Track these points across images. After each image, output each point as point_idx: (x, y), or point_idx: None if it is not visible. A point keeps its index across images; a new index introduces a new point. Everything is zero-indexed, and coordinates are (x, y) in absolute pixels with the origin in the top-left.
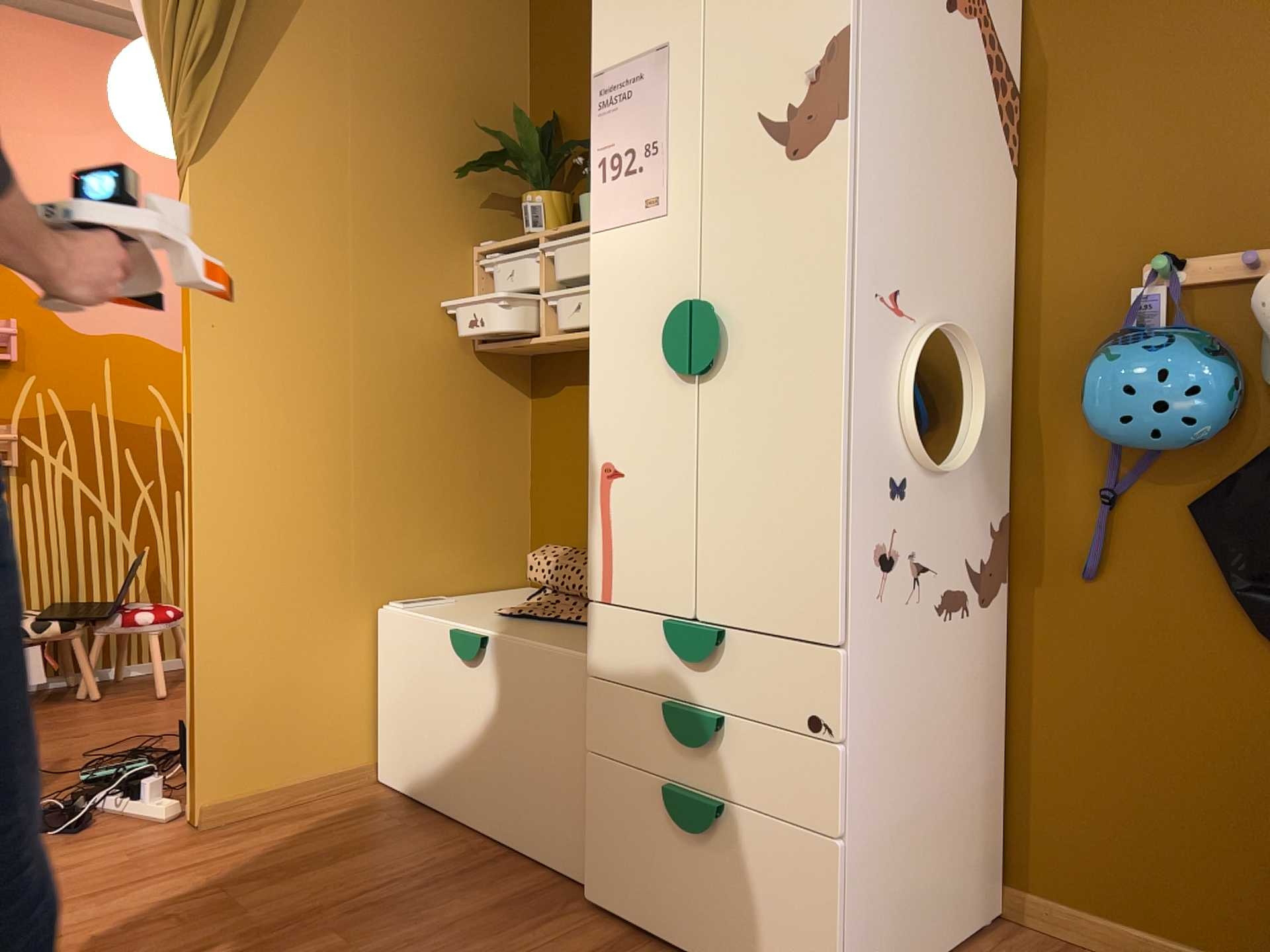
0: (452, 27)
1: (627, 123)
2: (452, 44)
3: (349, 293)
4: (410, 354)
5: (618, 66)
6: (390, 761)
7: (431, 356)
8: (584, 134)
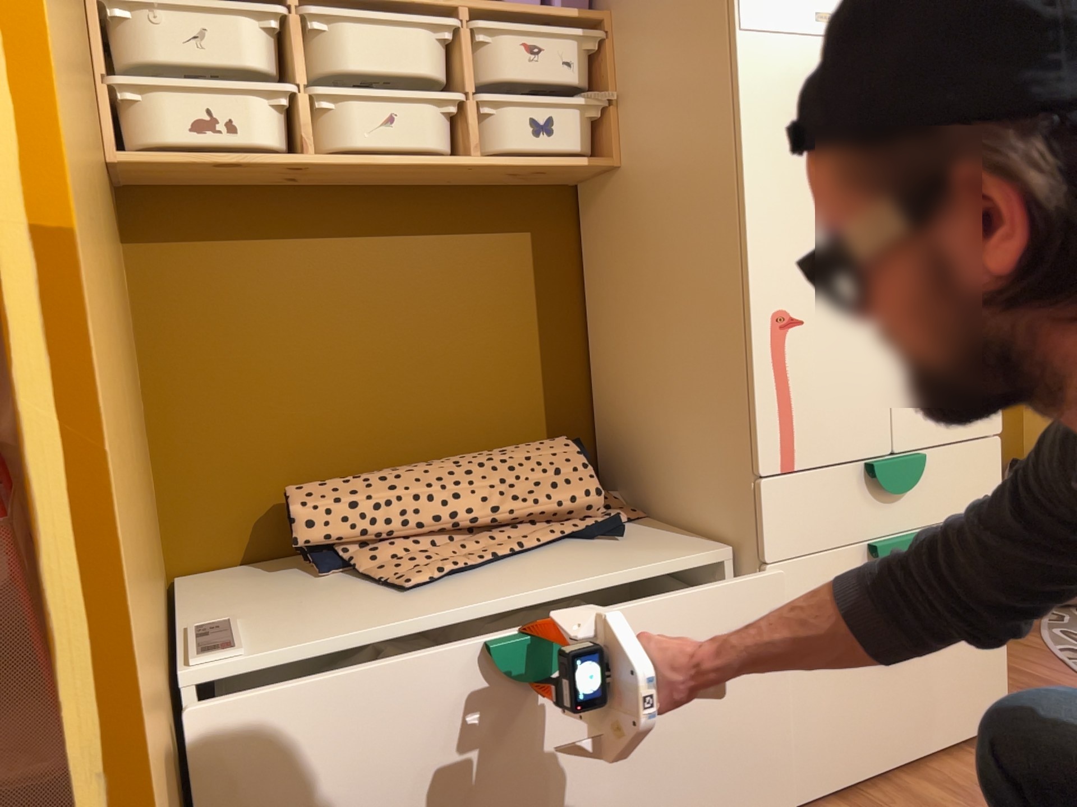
0: None
1: None
2: None
3: None
4: None
5: None
6: None
7: None
8: None
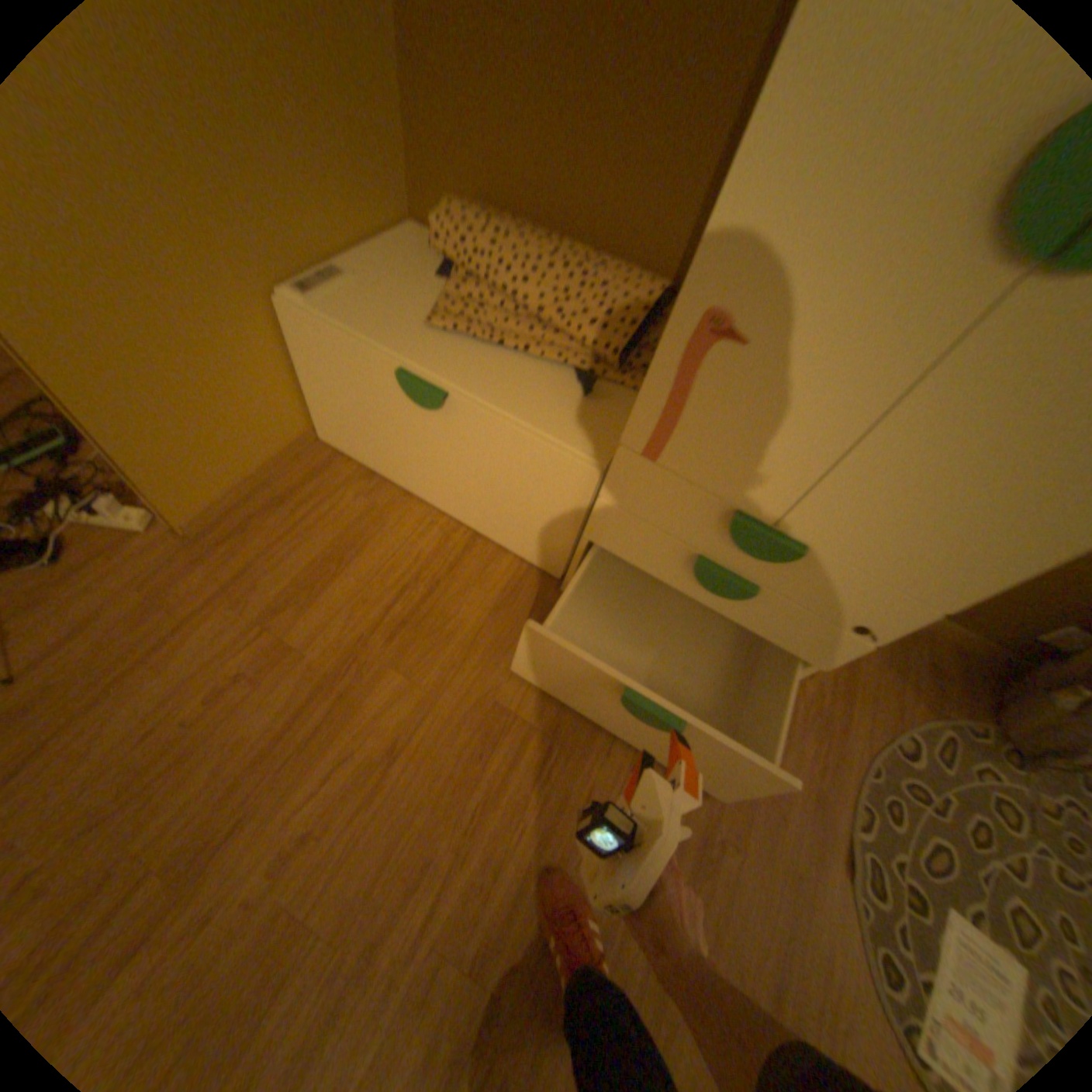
0: None
1: None
2: None
3: None
4: None
5: None
6: (331, 432)
7: None
8: None
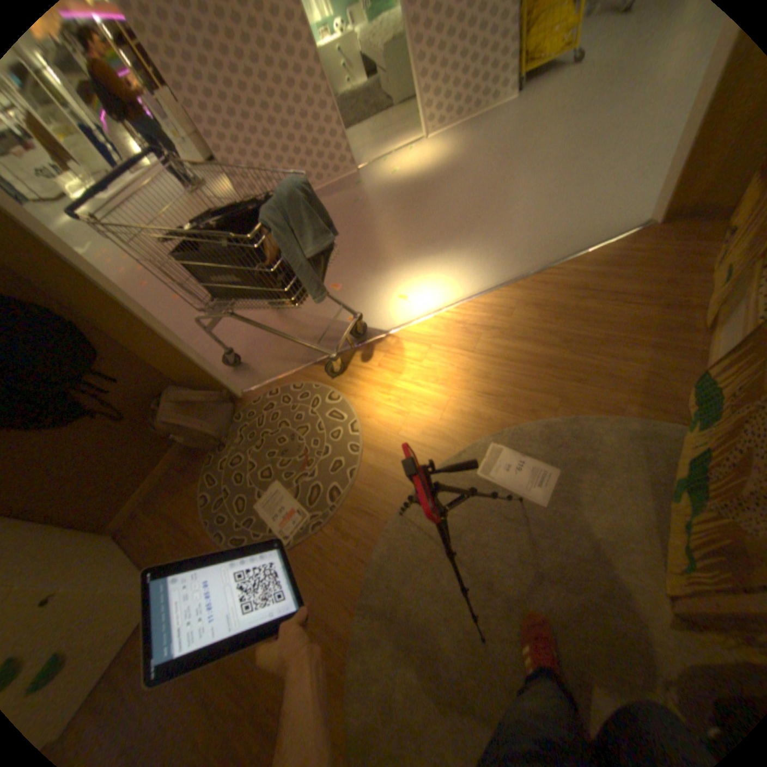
0: None
1: None
2: None
3: None
4: None
5: None
6: None
7: None
8: None
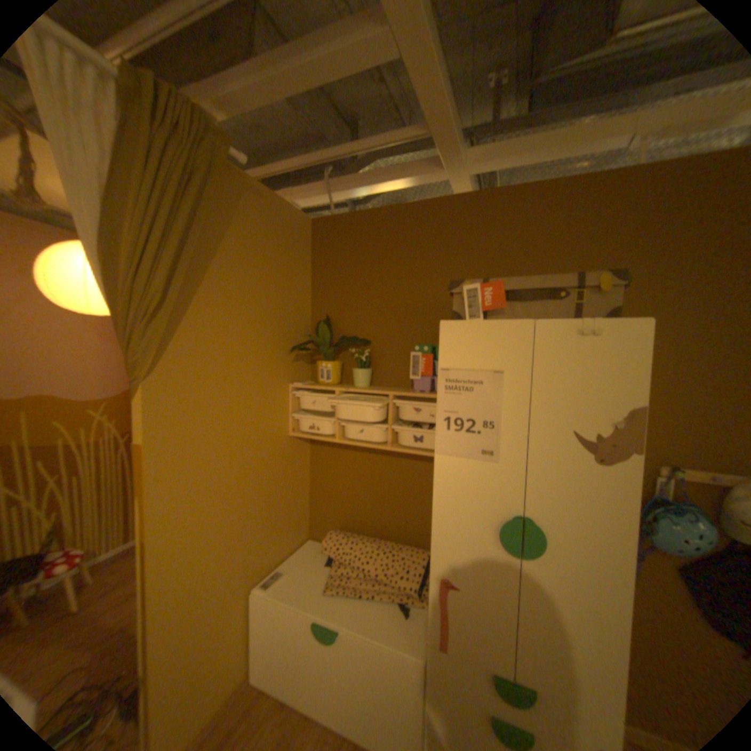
0: (280, 270)
1: (469, 404)
2: (280, 279)
3: (234, 429)
4: (262, 450)
5: (461, 369)
6: (260, 676)
7: (271, 447)
8: (346, 329)
